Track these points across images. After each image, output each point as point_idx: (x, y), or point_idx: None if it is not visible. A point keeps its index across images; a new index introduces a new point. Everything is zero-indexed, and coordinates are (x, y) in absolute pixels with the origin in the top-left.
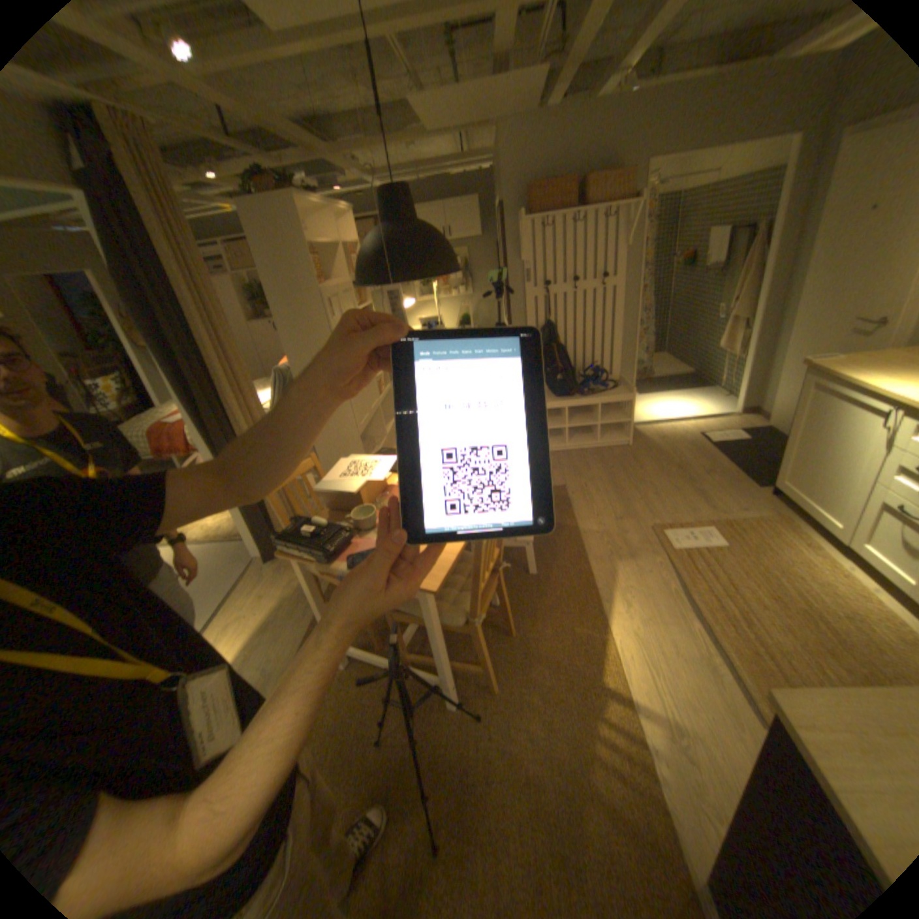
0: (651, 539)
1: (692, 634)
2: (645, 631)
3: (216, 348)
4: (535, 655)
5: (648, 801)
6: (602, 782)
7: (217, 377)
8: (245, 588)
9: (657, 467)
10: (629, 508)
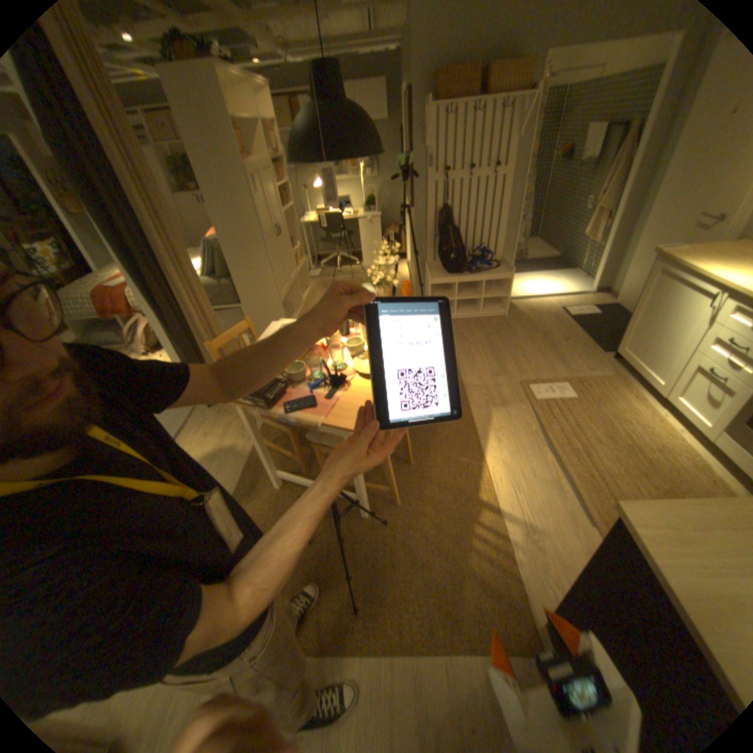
0: (519, 391)
1: (545, 462)
2: (511, 460)
3: (152, 217)
4: (428, 477)
5: (508, 575)
6: (476, 564)
7: (155, 245)
8: (191, 427)
9: (526, 334)
10: (503, 367)
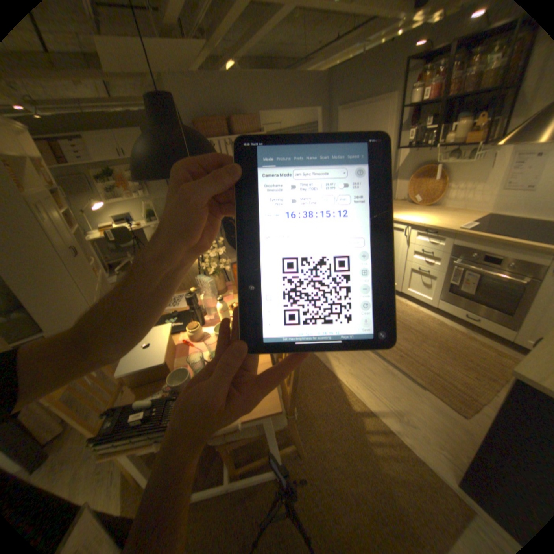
0: None
1: (373, 360)
2: (353, 369)
3: None
4: (311, 415)
5: (412, 462)
6: (389, 468)
7: None
8: None
9: None
10: None
